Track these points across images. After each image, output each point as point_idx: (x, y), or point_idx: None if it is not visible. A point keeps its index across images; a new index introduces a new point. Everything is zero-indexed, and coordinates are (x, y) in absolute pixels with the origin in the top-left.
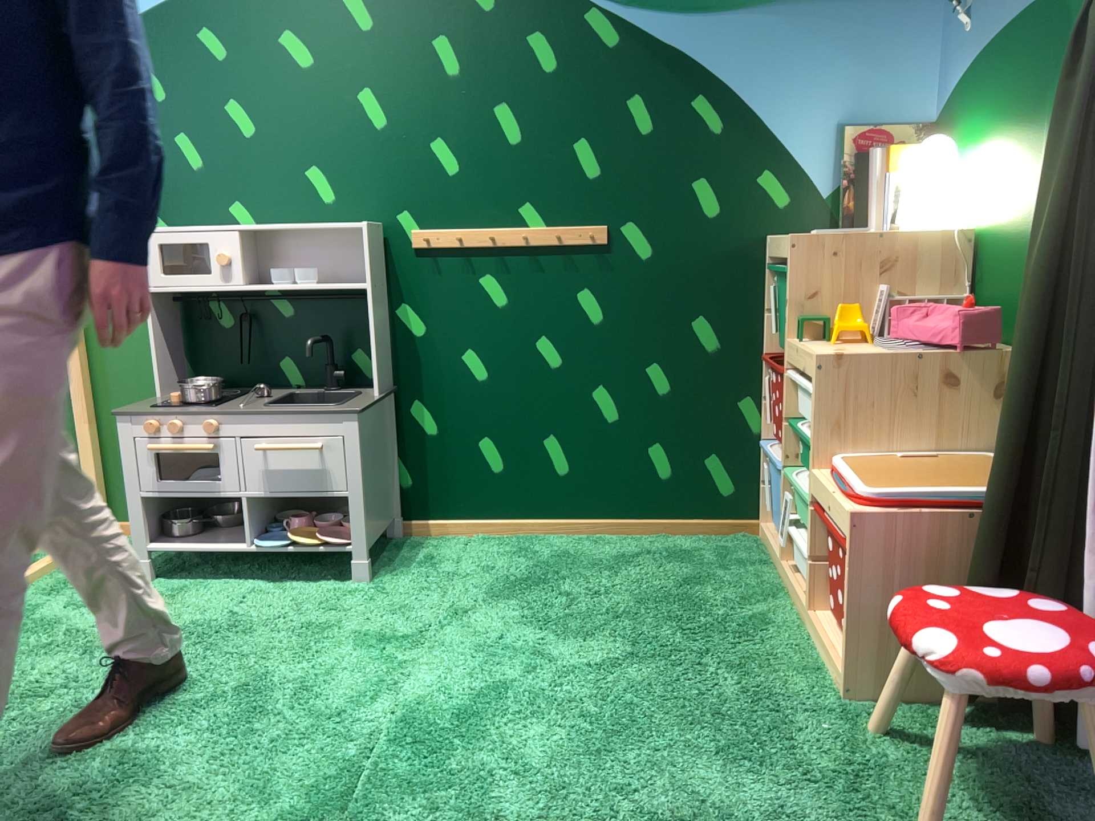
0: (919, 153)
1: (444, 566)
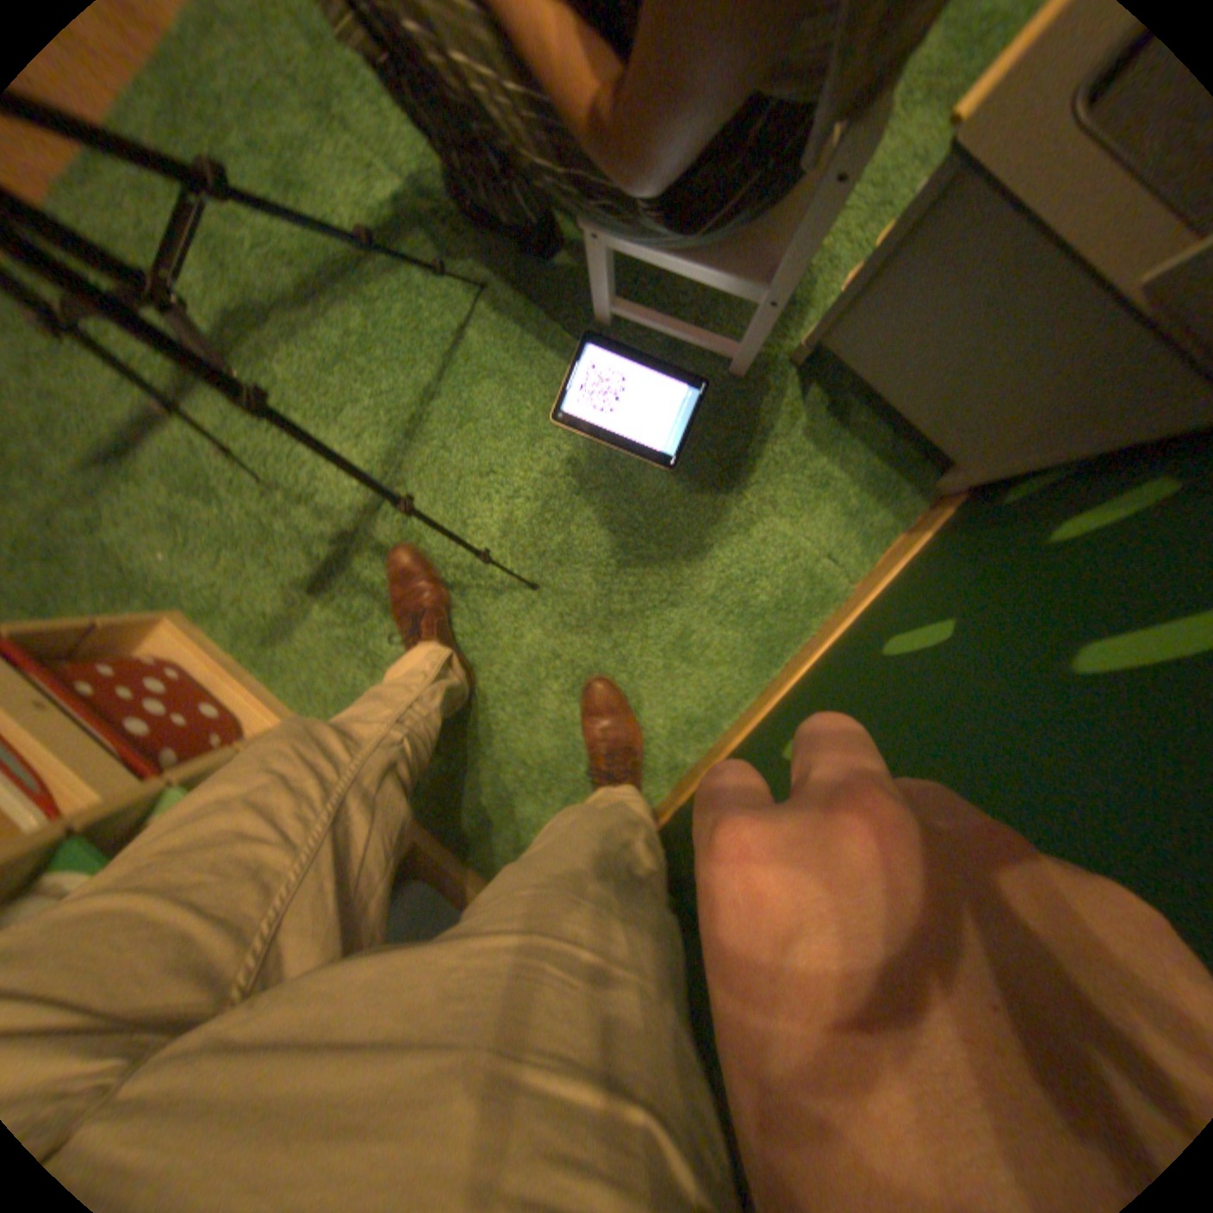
0: None
1: (770, 487)
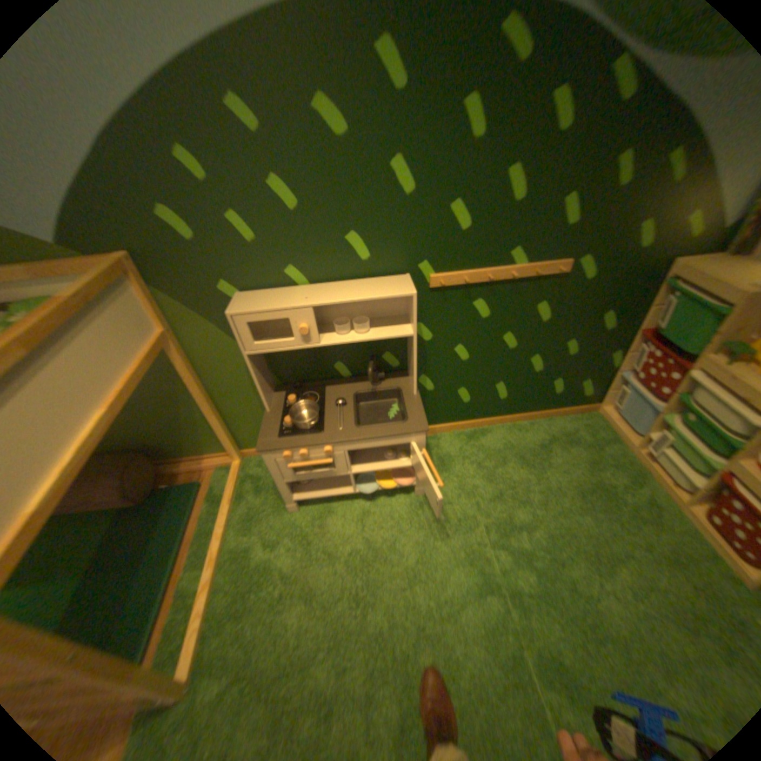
0: None
1: (453, 466)
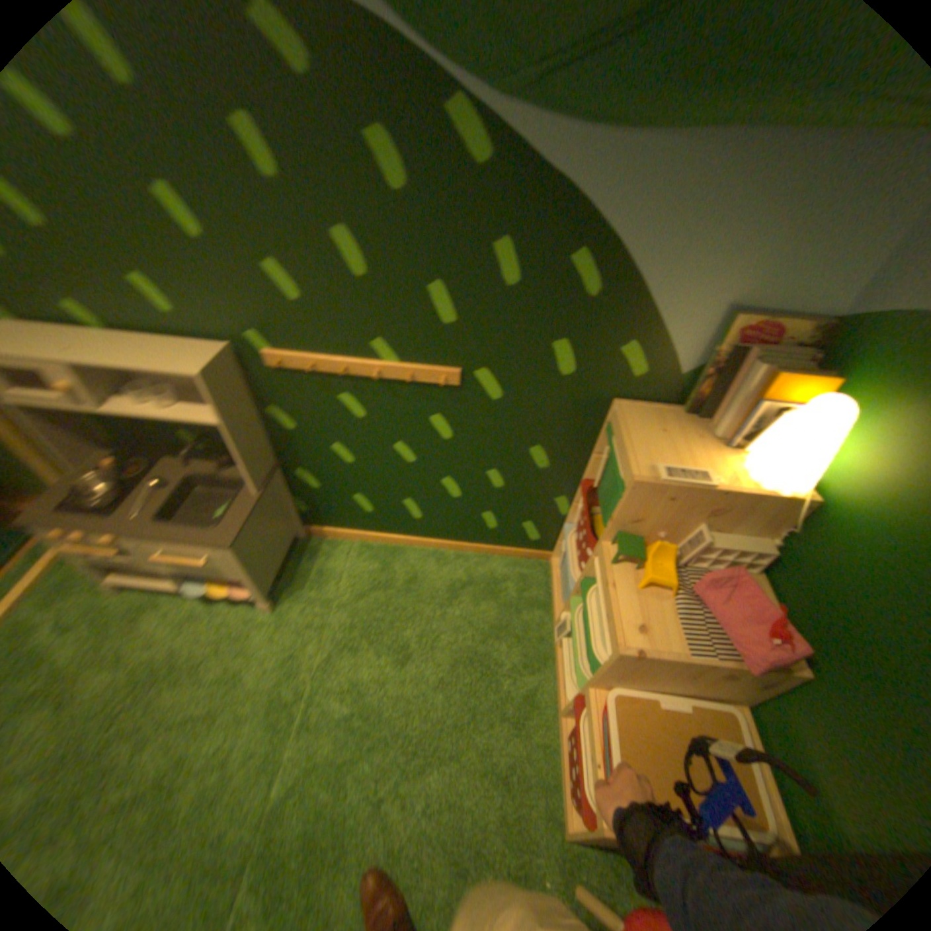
0: (813, 386)
1: (330, 587)
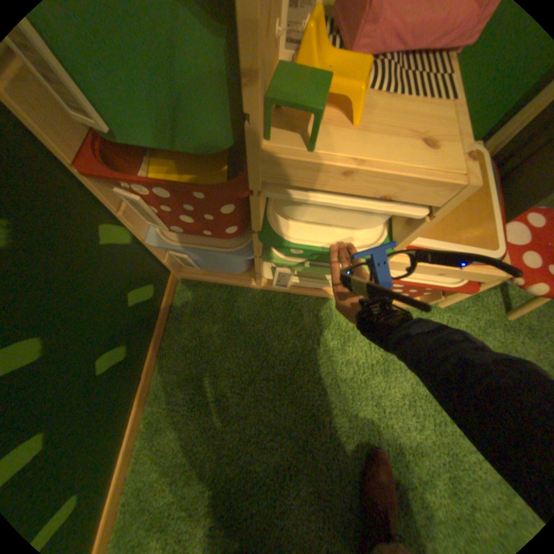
0: None
1: None
